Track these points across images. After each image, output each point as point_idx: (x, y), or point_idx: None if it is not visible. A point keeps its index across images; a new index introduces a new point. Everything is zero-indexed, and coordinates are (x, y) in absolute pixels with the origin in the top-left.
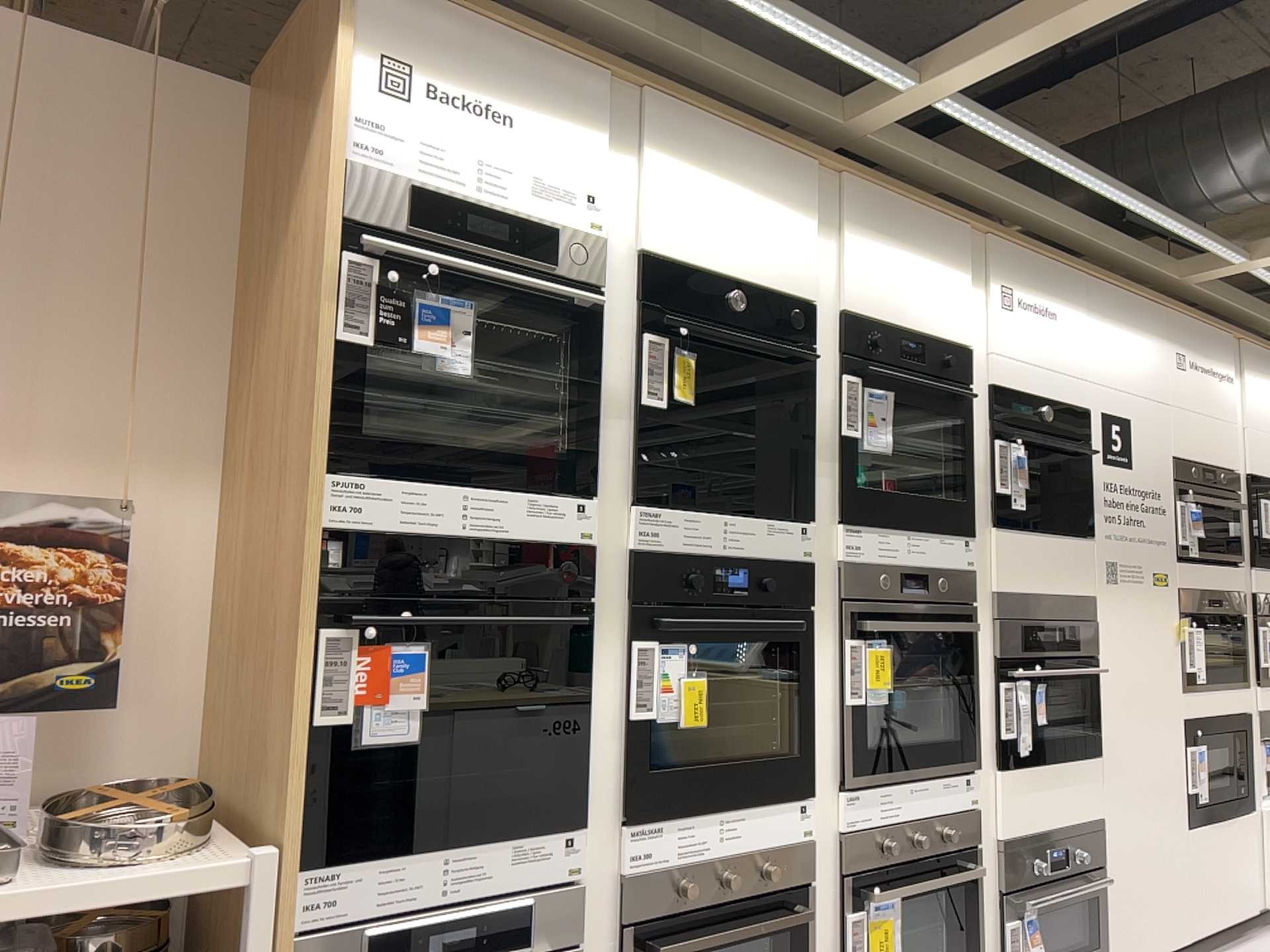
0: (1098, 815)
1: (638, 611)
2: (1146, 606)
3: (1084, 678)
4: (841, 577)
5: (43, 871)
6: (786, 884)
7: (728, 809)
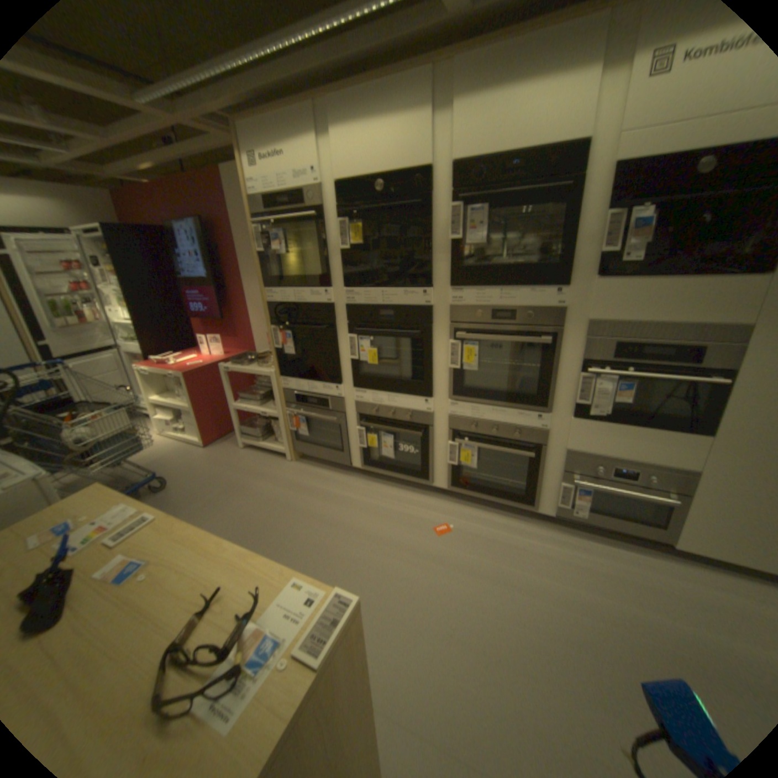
0: (694, 471)
1: (349, 326)
2: None
3: (710, 385)
4: (449, 313)
5: (252, 367)
6: (417, 423)
7: (391, 394)
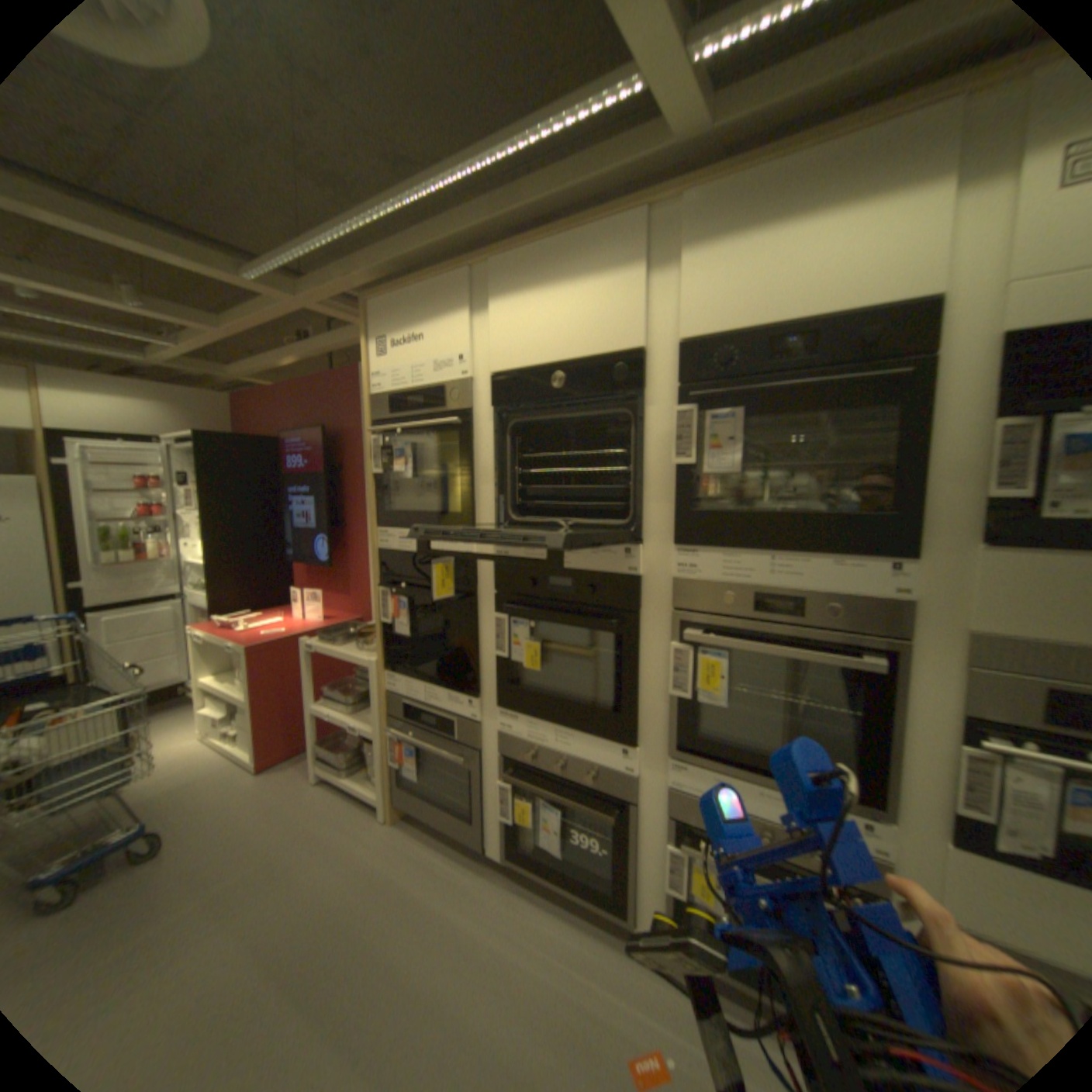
0: None
1: (499, 598)
2: None
3: None
4: (673, 591)
5: (349, 648)
6: (609, 795)
7: (562, 728)
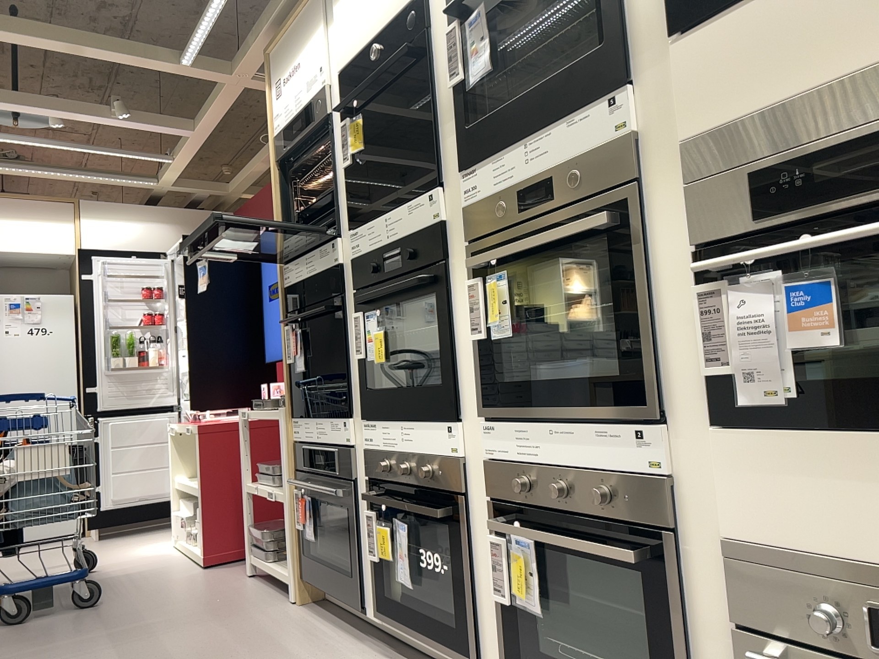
0: None
1: (355, 294)
2: None
3: None
4: (465, 222)
5: (276, 409)
6: (443, 488)
7: (406, 422)
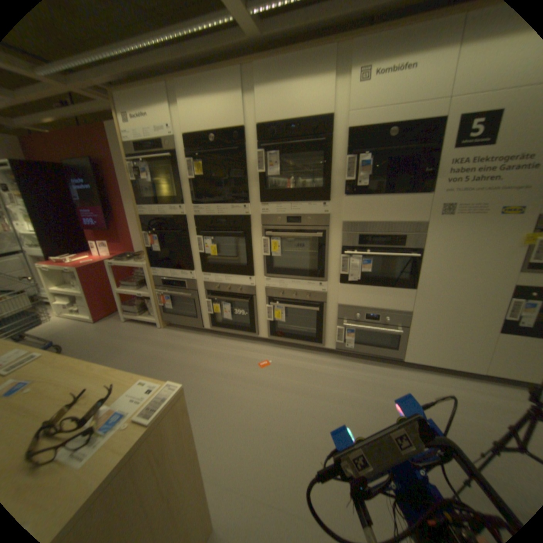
0: (408, 311)
1: (197, 230)
2: (489, 226)
3: (410, 258)
4: (261, 220)
5: (130, 262)
6: (246, 294)
7: (228, 275)
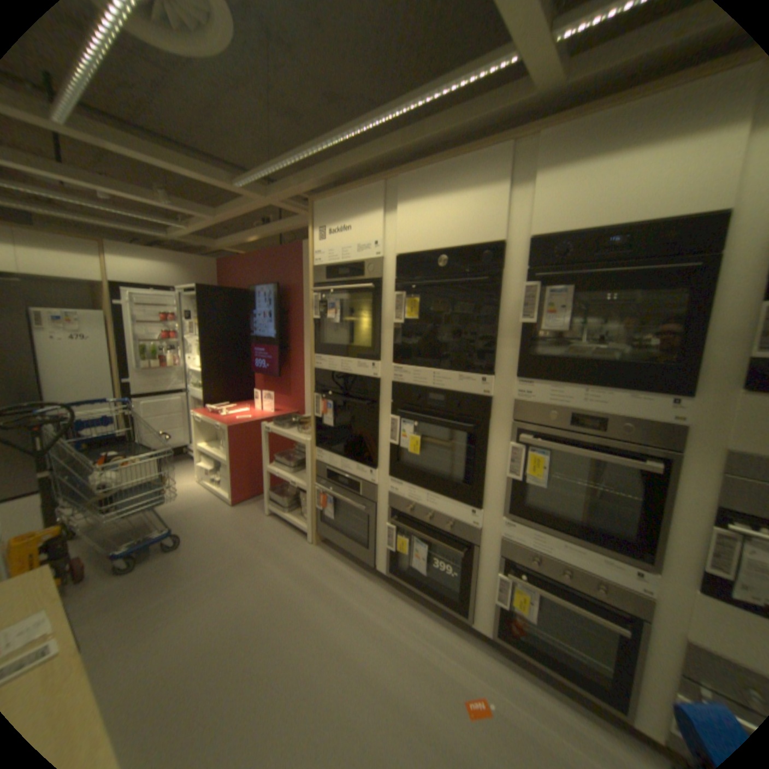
0: None
1: (394, 405)
2: None
3: None
4: (514, 408)
5: (292, 432)
6: (461, 539)
7: (432, 493)
